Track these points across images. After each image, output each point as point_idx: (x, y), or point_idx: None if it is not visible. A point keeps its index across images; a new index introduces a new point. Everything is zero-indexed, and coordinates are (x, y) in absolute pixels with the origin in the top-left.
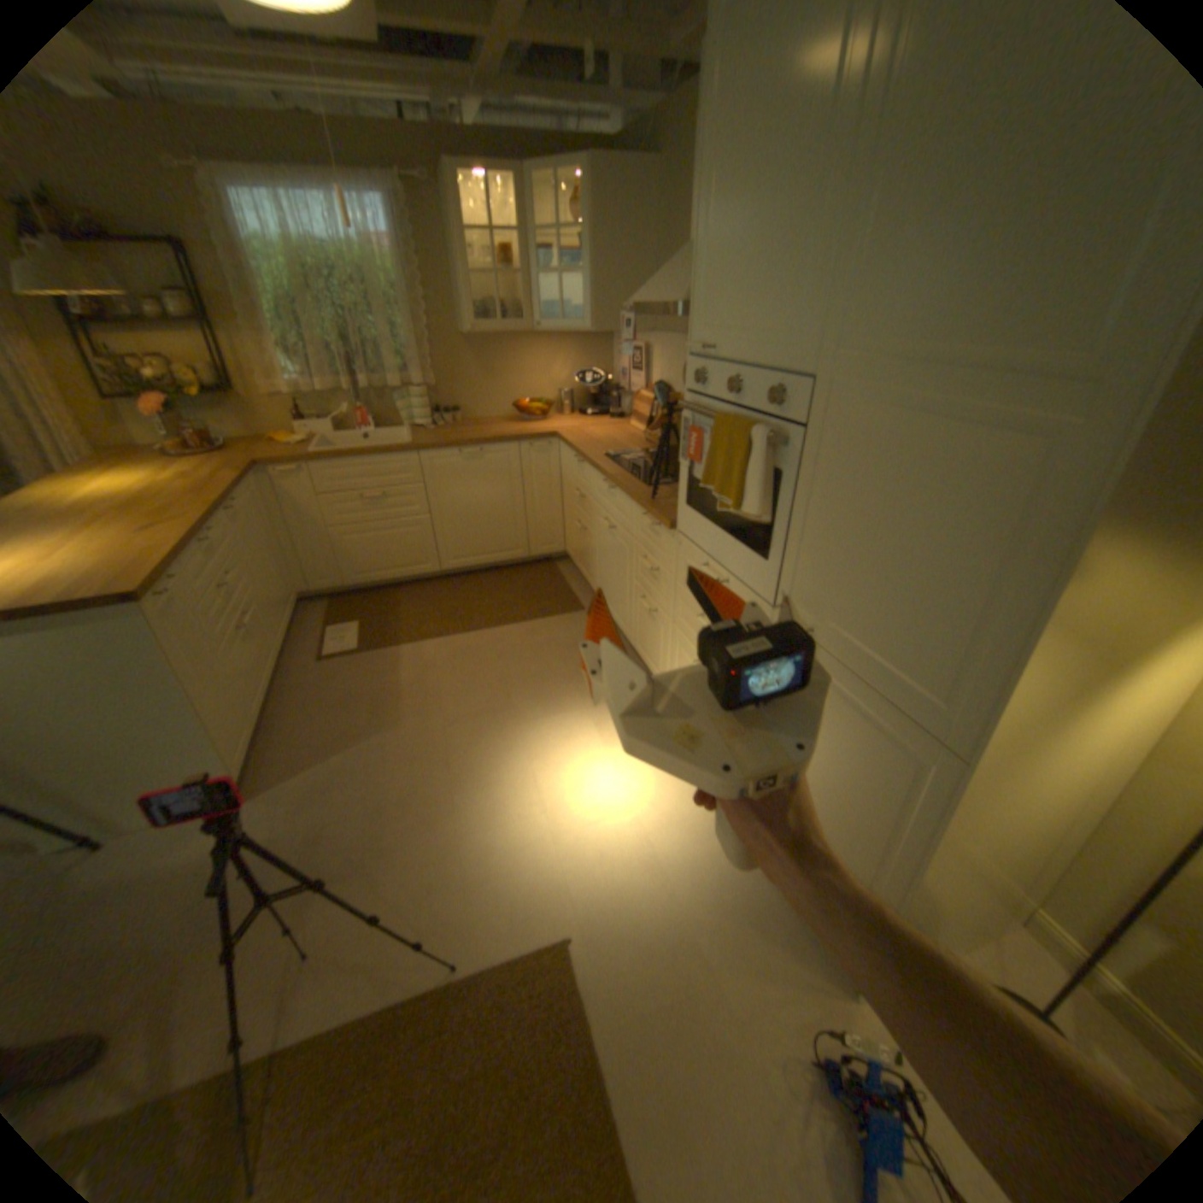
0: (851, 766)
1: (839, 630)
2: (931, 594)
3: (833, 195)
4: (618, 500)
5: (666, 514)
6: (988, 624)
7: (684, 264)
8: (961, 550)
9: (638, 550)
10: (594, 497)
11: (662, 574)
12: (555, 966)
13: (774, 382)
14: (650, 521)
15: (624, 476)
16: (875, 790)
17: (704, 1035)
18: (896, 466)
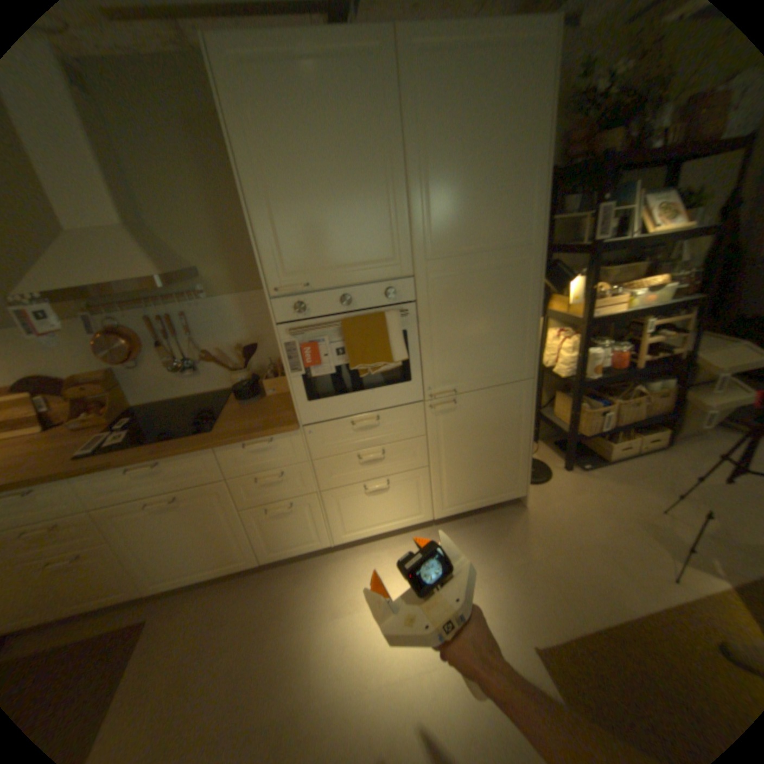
0: (495, 423)
1: (470, 375)
2: (505, 331)
3: (398, 186)
4: (170, 468)
5: (278, 424)
6: (526, 327)
7: (93, 245)
8: (511, 309)
9: (238, 481)
10: (94, 504)
11: (291, 468)
12: (555, 659)
13: (383, 285)
14: (260, 441)
15: (162, 444)
16: (507, 420)
17: (562, 571)
18: (476, 294)
